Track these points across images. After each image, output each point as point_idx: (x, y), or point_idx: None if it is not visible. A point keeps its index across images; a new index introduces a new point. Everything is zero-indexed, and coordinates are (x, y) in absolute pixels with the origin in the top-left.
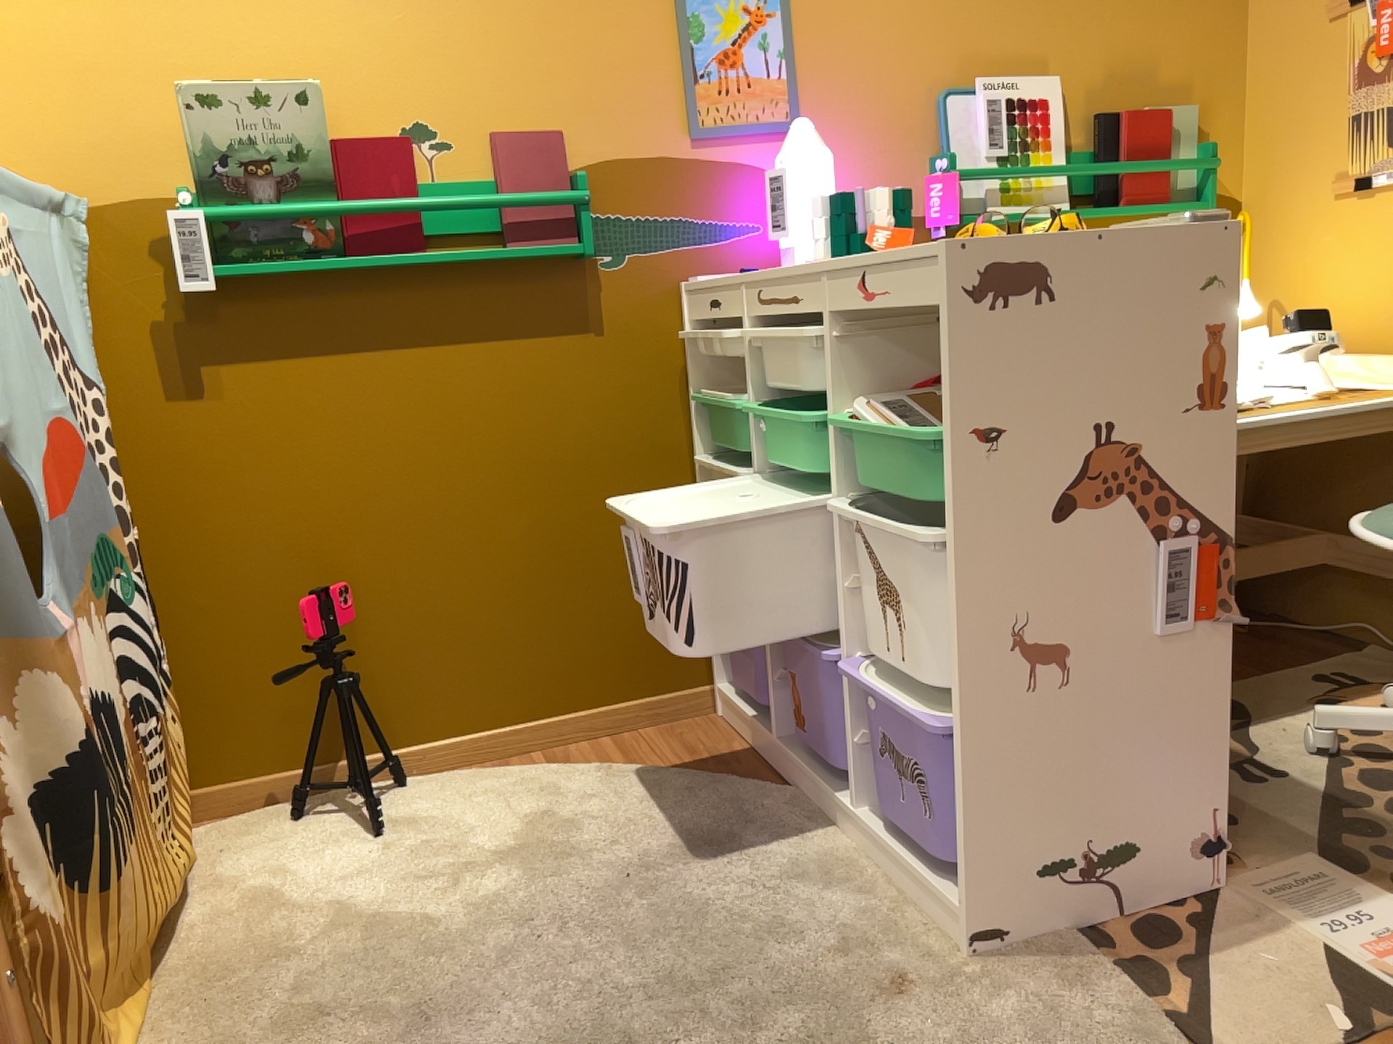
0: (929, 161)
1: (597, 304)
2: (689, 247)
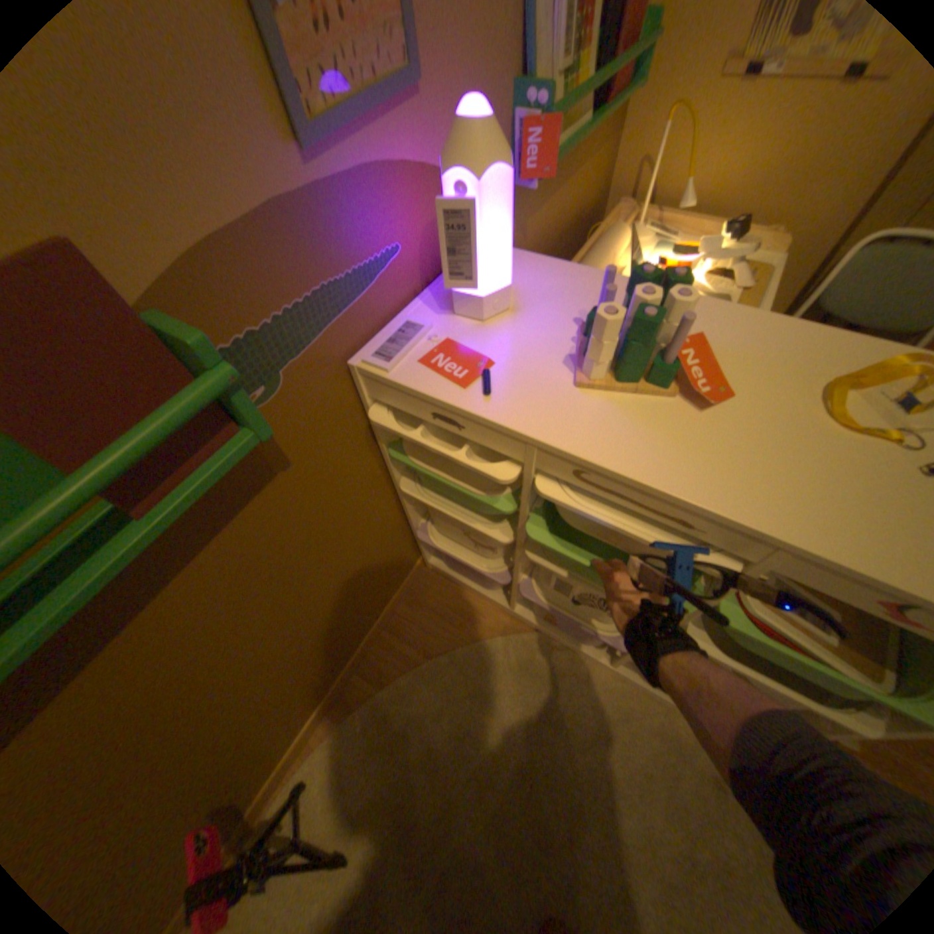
0: (519, 86)
1: (273, 445)
2: (341, 314)
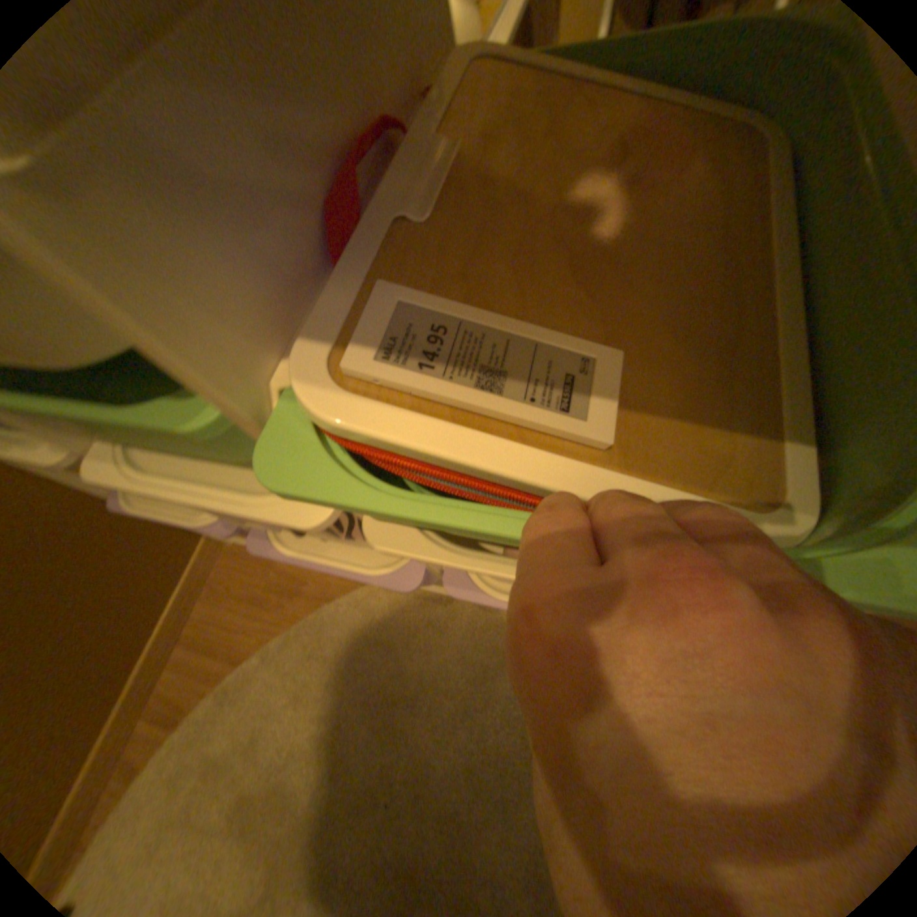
0: None
1: None
2: None
